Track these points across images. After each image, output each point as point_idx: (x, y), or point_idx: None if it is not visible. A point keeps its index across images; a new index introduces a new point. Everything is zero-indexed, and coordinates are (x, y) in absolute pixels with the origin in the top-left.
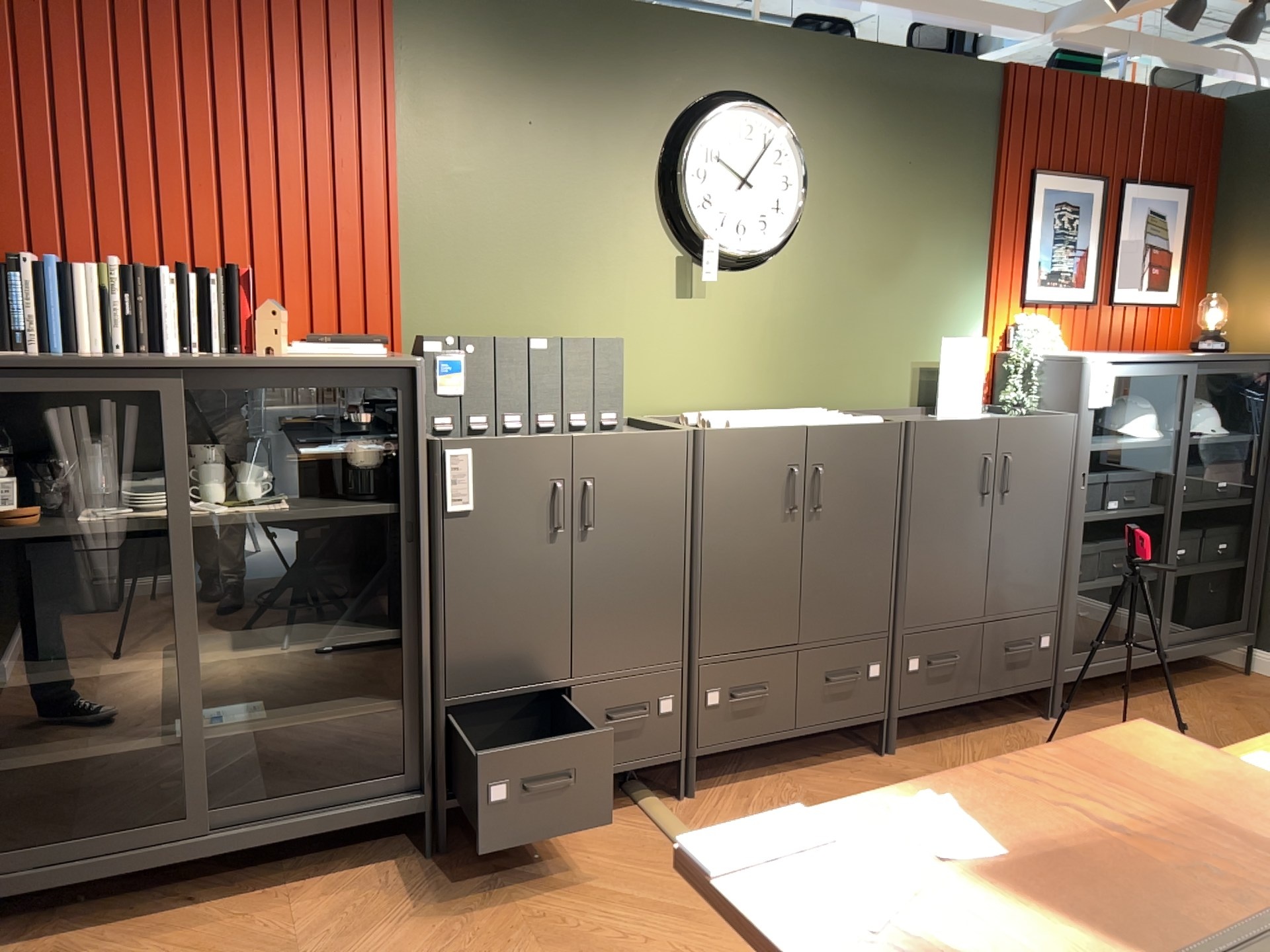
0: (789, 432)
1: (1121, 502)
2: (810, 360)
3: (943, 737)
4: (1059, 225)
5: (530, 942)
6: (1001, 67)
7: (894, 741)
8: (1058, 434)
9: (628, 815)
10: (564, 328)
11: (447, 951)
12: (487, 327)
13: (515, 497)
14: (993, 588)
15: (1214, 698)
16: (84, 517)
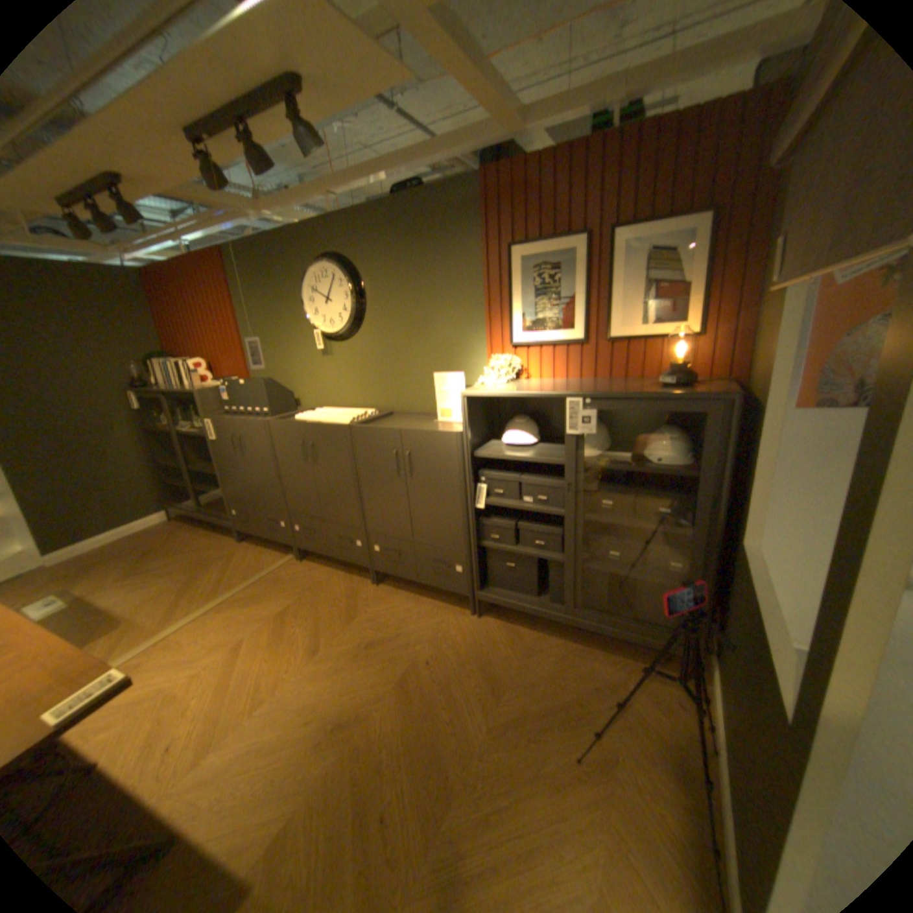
0: (297, 425)
1: (535, 500)
2: (383, 385)
3: (411, 592)
4: (538, 282)
5: (194, 574)
6: (477, 173)
7: (393, 582)
8: (444, 444)
9: (281, 557)
10: (289, 372)
11: (187, 566)
12: (269, 373)
13: (225, 438)
14: (415, 526)
15: (605, 674)
16: (173, 428)
